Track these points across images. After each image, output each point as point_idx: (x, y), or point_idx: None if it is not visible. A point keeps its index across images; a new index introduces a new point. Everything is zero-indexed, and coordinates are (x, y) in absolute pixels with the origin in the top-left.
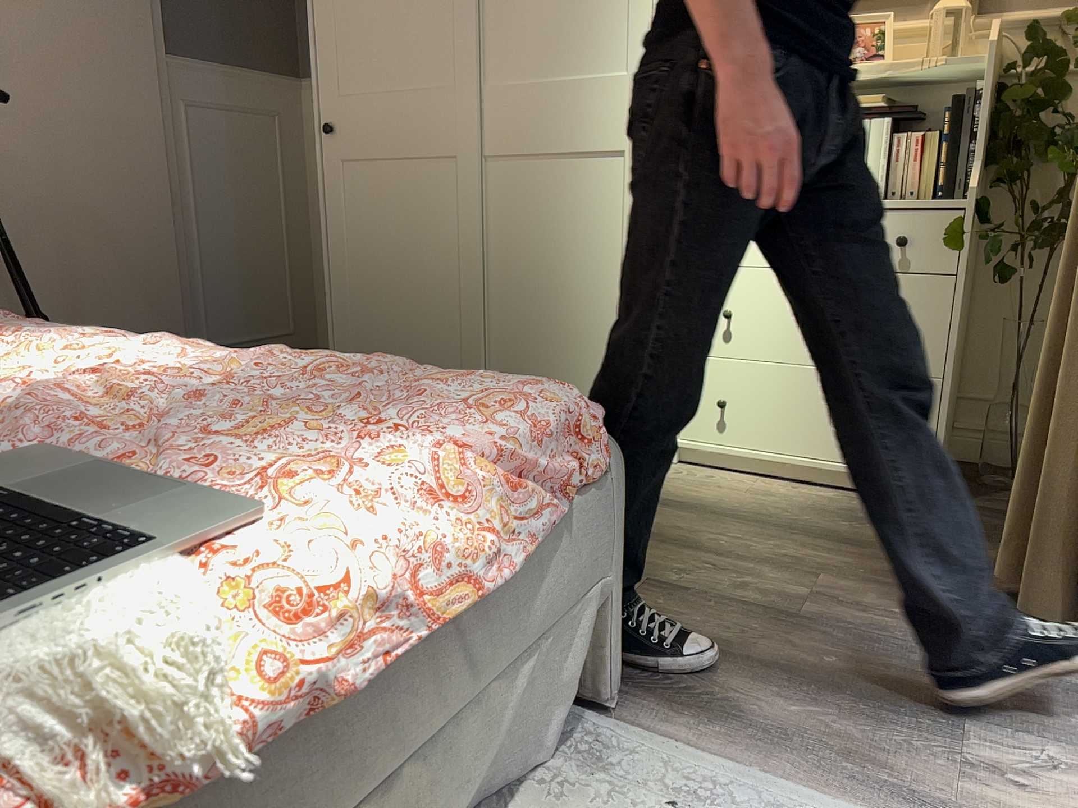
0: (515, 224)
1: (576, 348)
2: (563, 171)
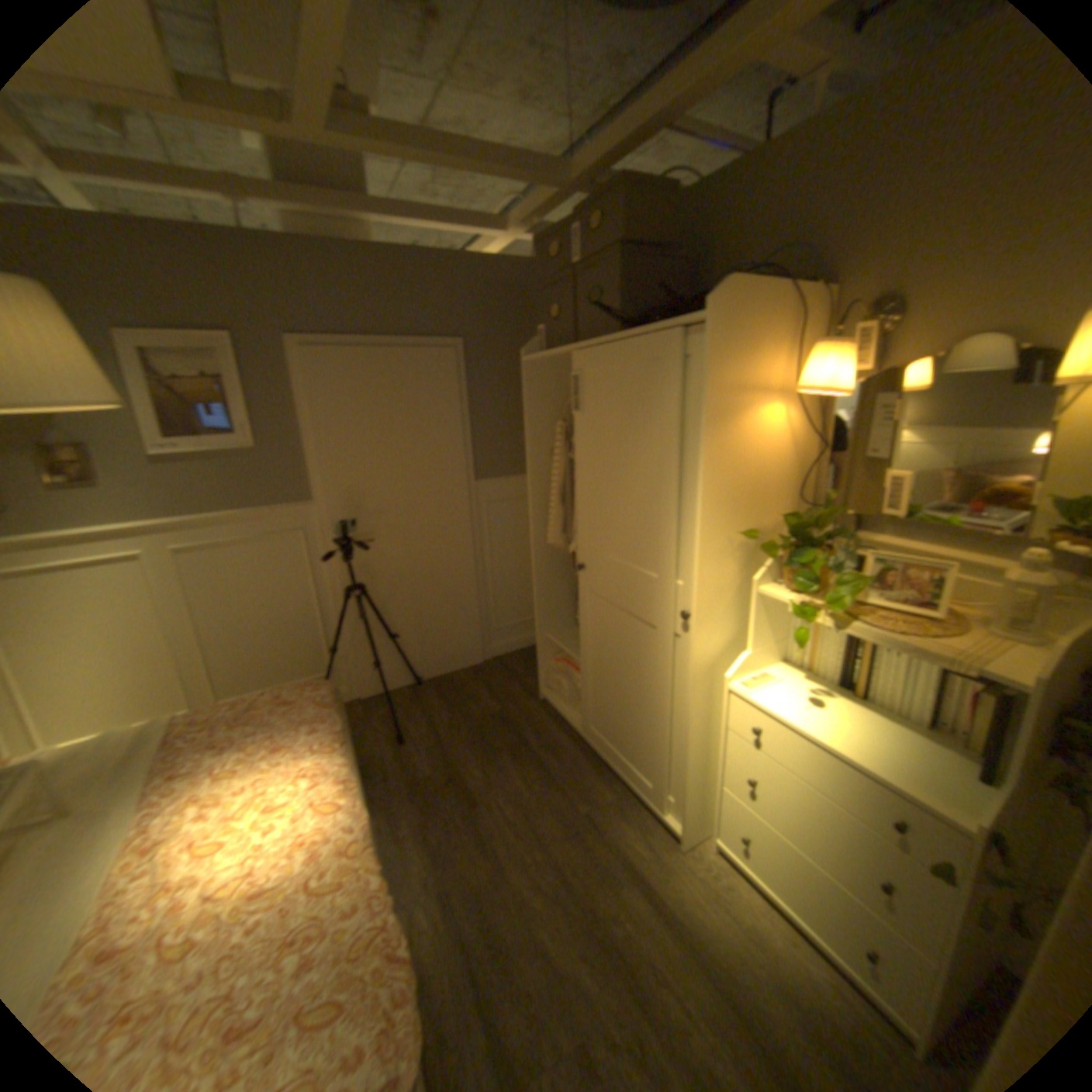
0: (619, 645)
1: (650, 743)
2: (644, 627)
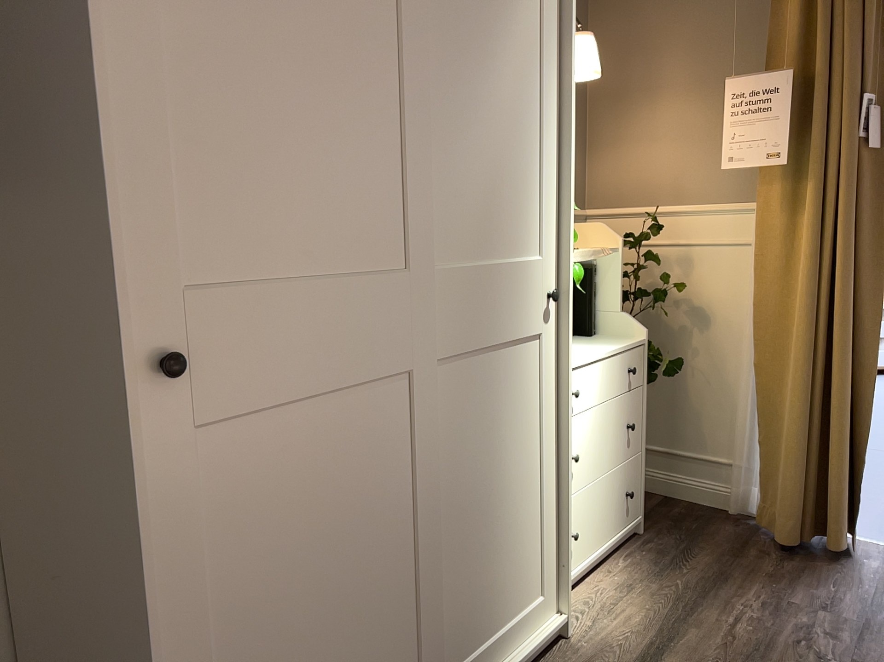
0: (461, 437)
1: (511, 548)
2: (499, 362)
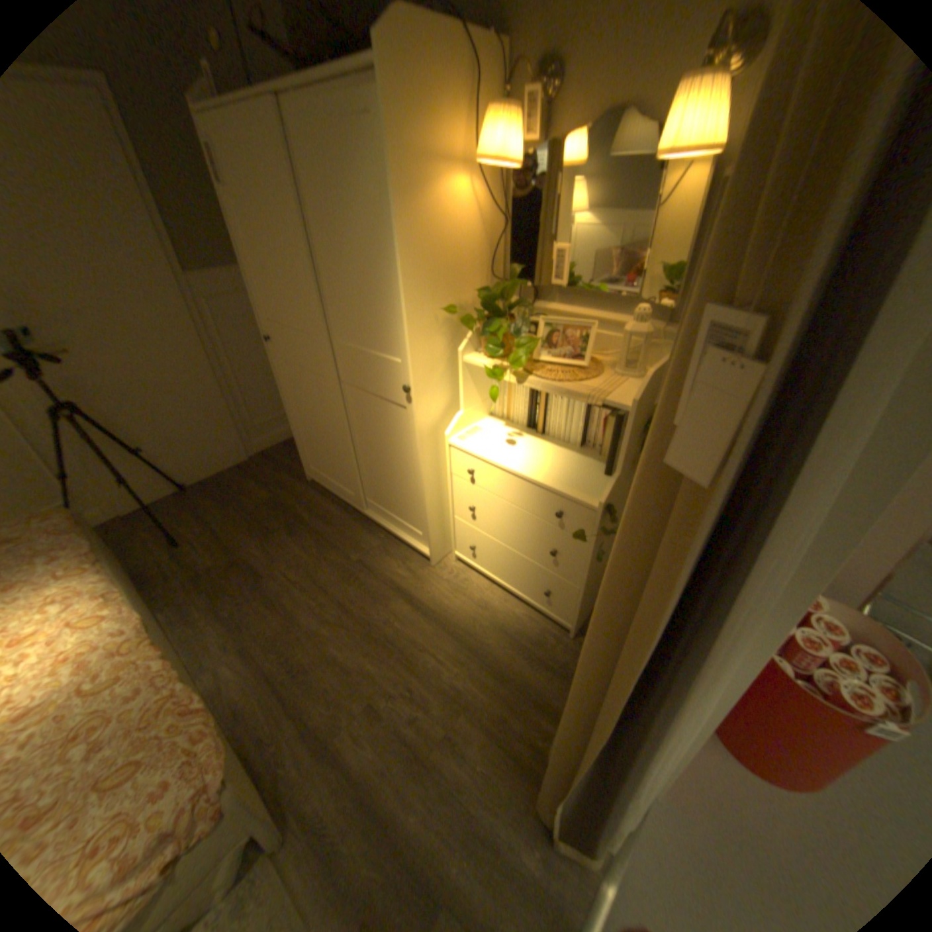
0: (363, 423)
1: (400, 496)
2: (379, 405)
